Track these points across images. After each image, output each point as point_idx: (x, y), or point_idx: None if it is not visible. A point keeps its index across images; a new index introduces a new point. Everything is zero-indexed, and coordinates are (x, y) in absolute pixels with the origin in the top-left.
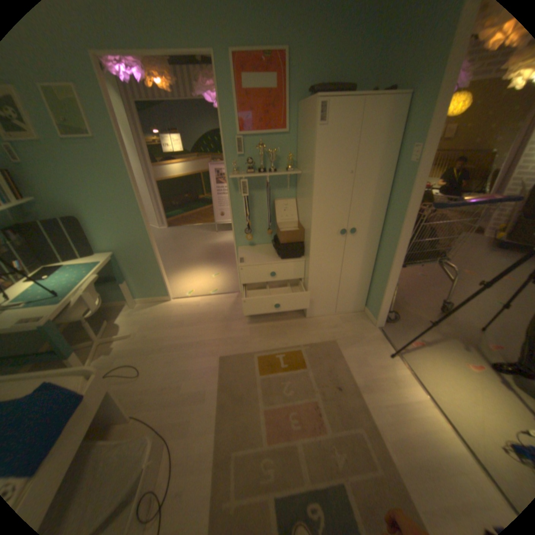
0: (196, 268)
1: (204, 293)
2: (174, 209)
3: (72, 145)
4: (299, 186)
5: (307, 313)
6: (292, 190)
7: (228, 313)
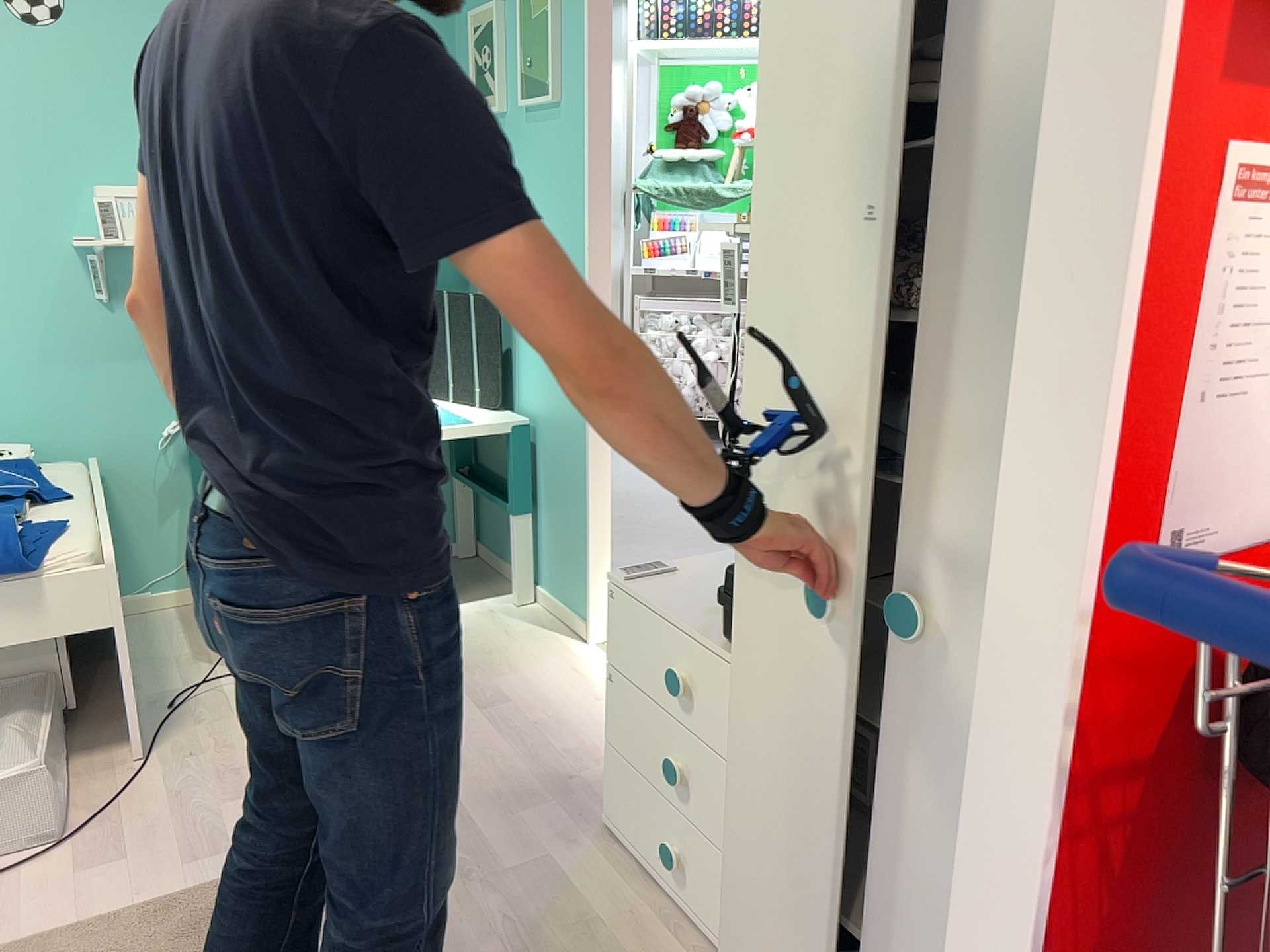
0: None
1: None
2: None
3: (534, 127)
4: None
5: None
6: None
7: (598, 777)
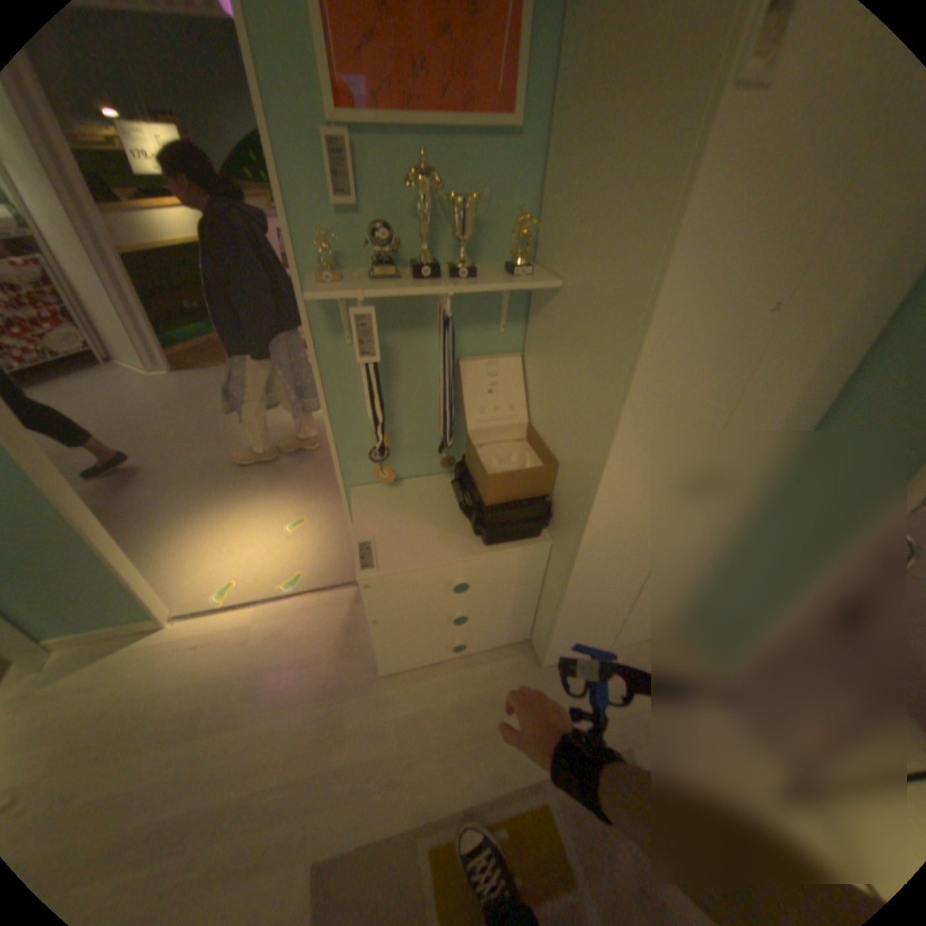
0: (241, 502)
1: (264, 594)
2: (190, 321)
3: None
4: (539, 319)
5: (547, 660)
6: (515, 328)
7: (333, 668)
